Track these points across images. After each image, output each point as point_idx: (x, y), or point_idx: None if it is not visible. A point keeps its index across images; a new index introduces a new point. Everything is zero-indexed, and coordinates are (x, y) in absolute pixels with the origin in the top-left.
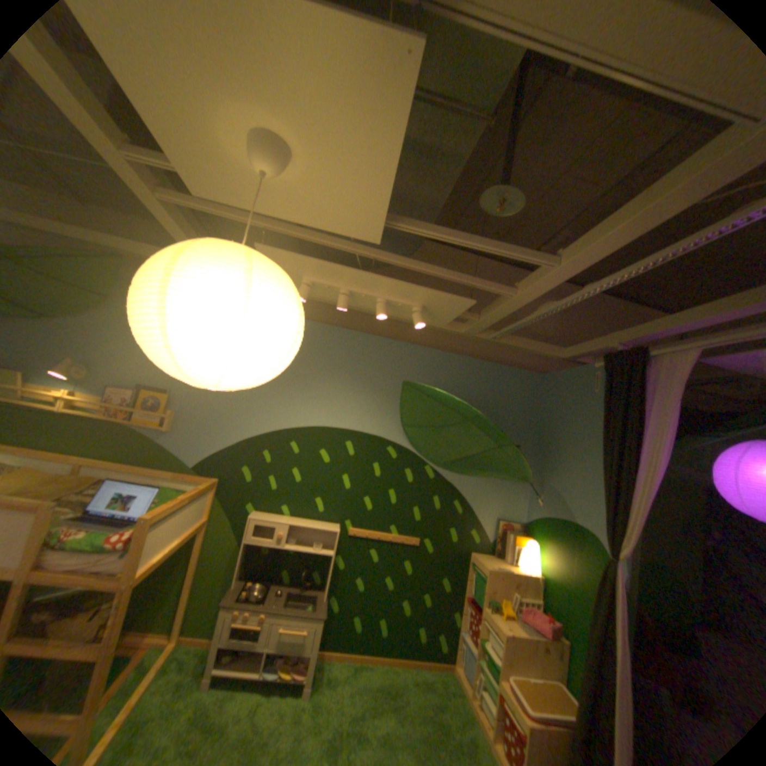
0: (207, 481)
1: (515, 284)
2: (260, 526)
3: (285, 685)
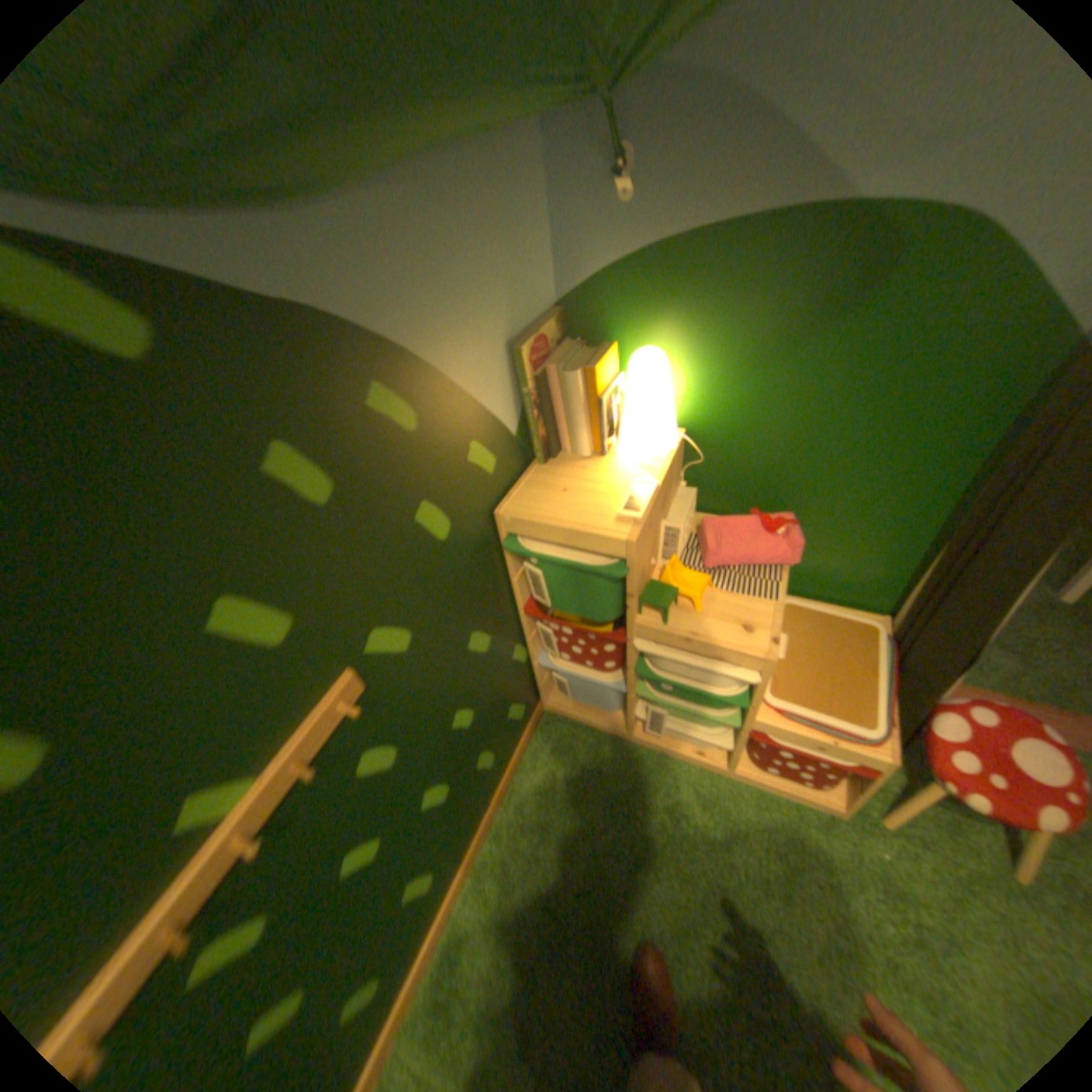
0: None
1: None
2: None
3: None
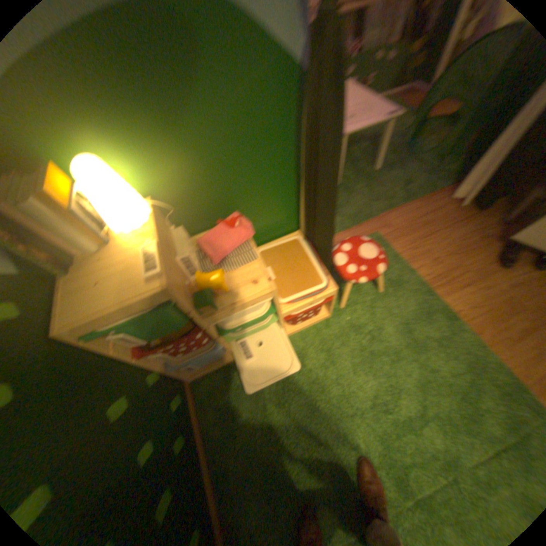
0: None
1: None
2: None
3: None
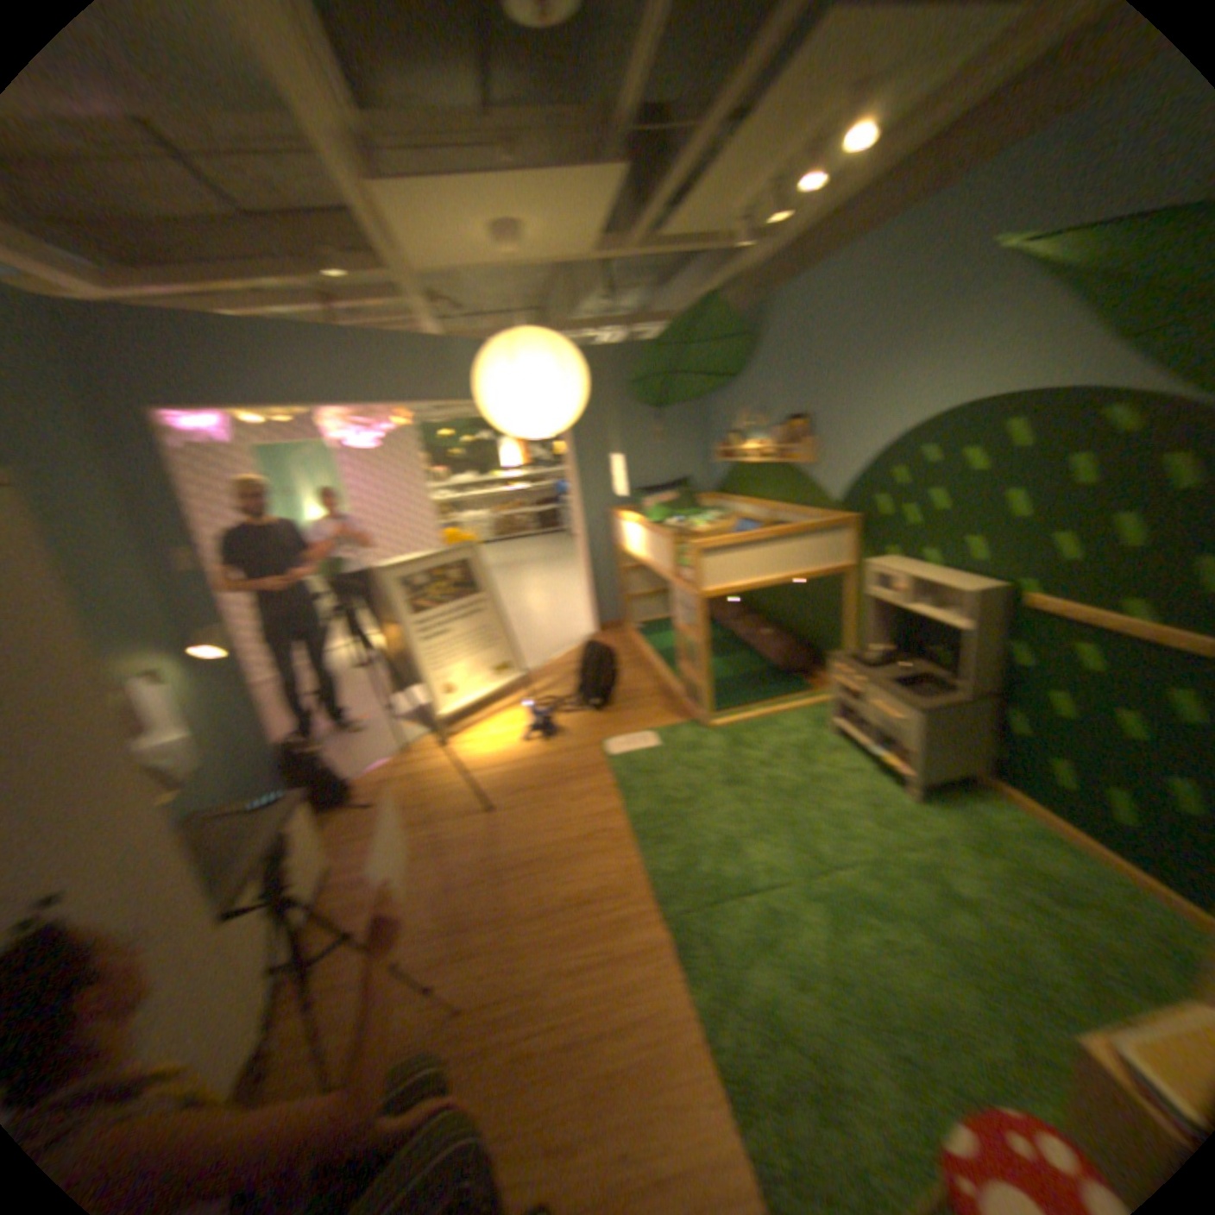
0: (846, 516)
1: None
2: (880, 572)
3: (896, 771)
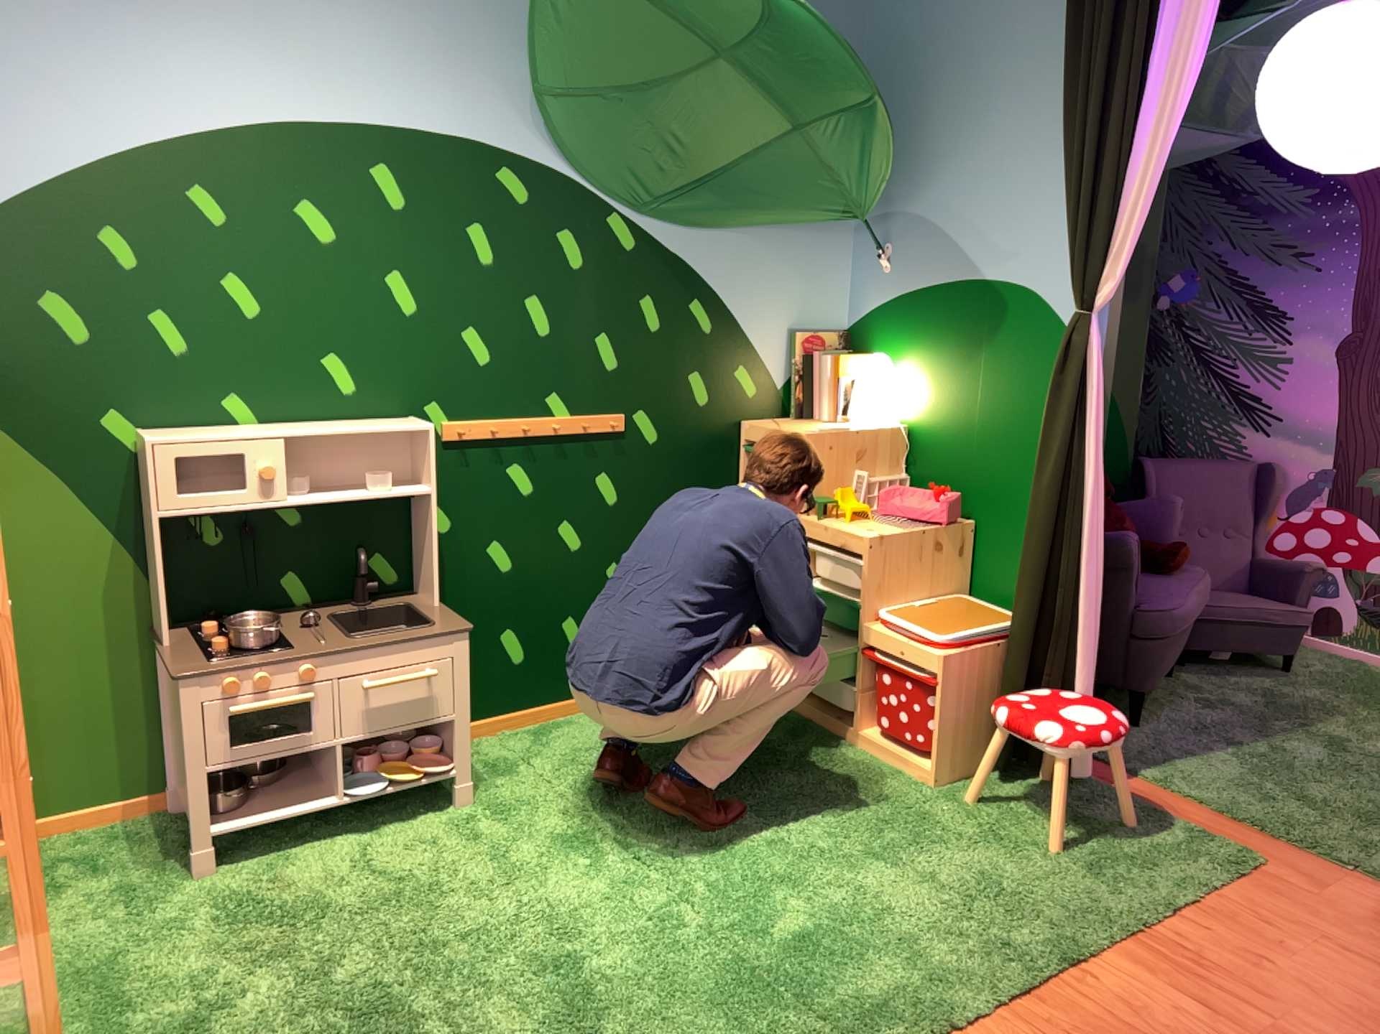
0: None
1: None
2: (193, 453)
3: (406, 793)
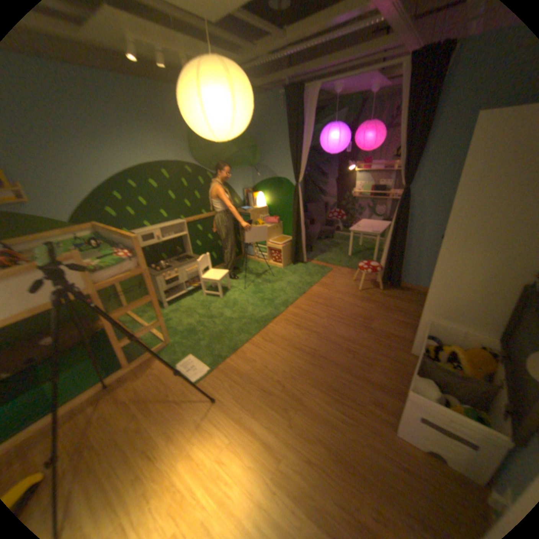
0: (87, 225)
1: (254, 42)
2: (143, 235)
3: (195, 288)
